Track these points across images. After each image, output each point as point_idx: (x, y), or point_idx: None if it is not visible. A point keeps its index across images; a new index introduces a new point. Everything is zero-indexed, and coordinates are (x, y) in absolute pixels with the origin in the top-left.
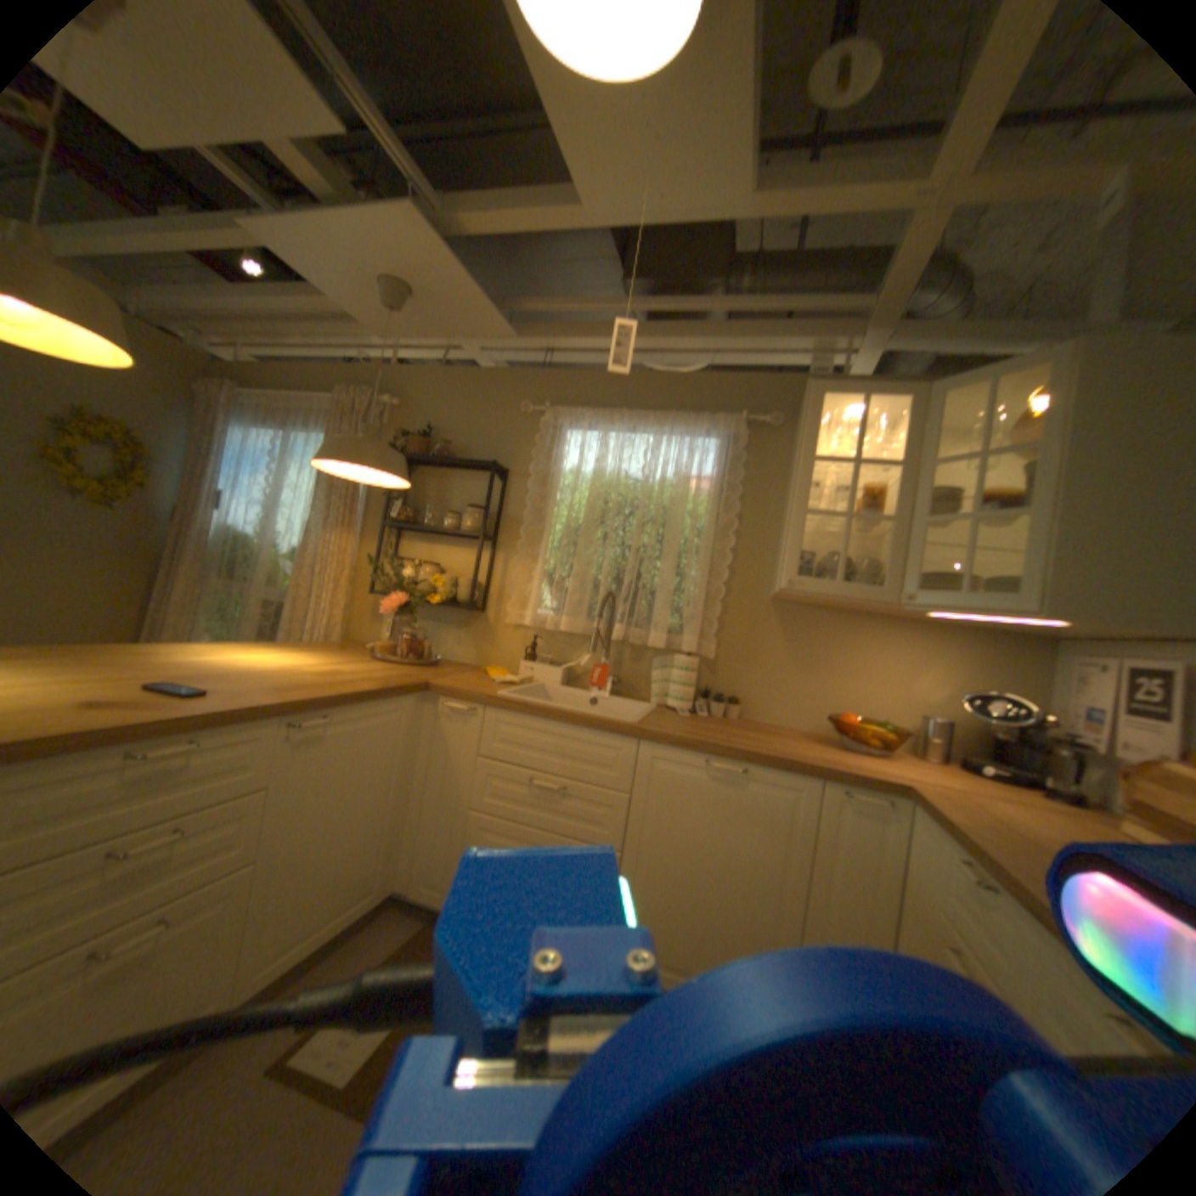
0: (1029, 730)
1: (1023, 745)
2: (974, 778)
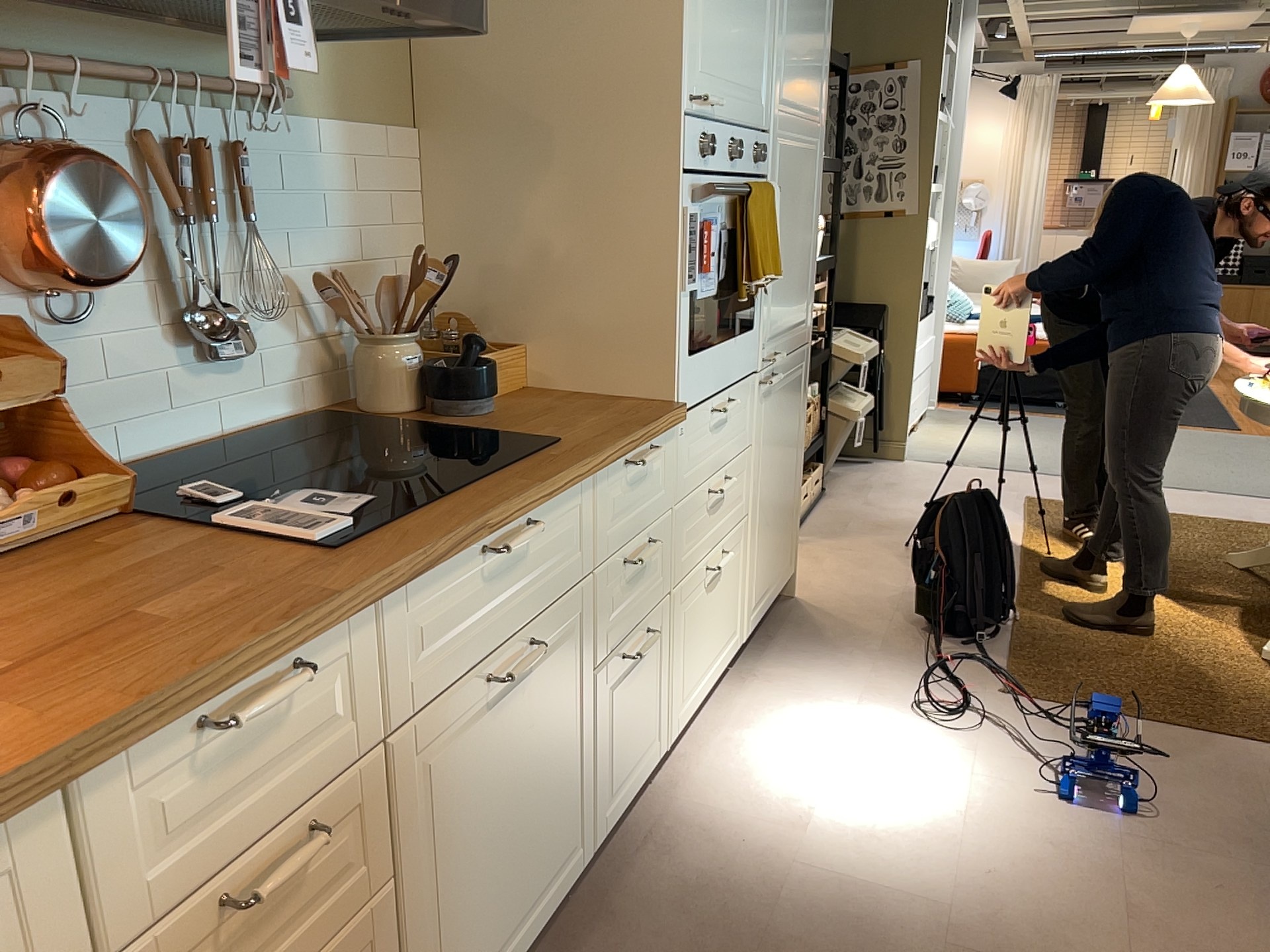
0: None
1: None
2: None
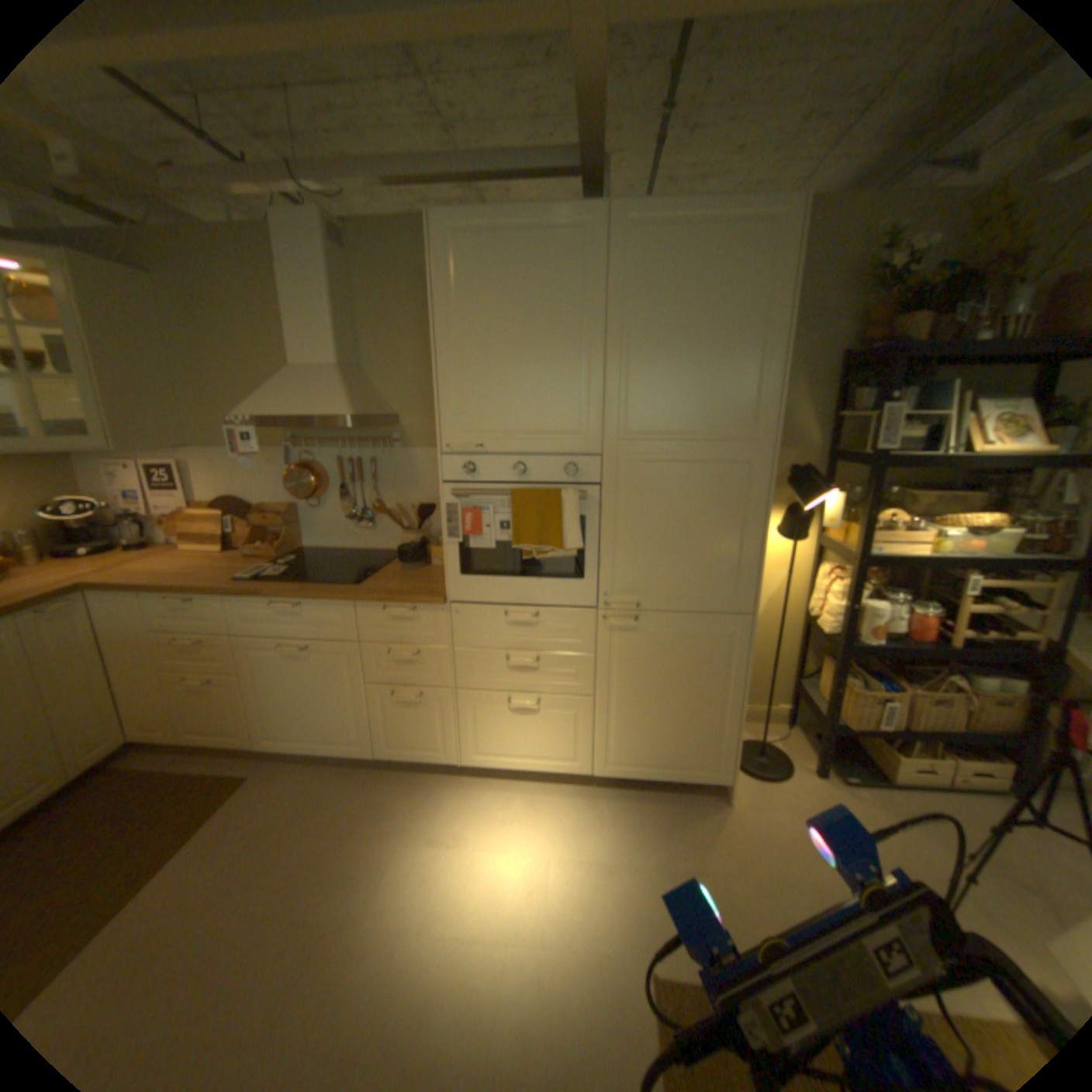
0: (89, 517)
1: (85, 528)
2: (74, 562)
